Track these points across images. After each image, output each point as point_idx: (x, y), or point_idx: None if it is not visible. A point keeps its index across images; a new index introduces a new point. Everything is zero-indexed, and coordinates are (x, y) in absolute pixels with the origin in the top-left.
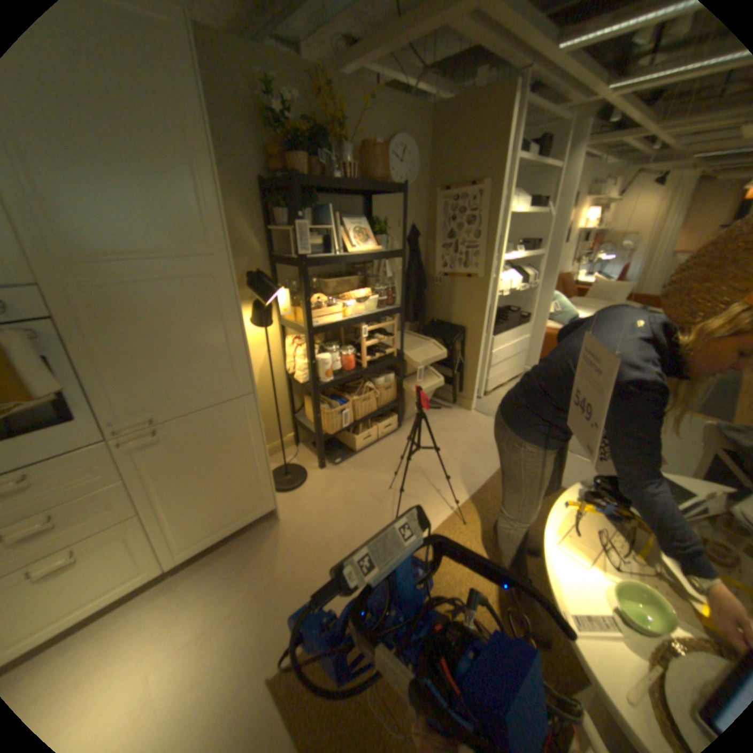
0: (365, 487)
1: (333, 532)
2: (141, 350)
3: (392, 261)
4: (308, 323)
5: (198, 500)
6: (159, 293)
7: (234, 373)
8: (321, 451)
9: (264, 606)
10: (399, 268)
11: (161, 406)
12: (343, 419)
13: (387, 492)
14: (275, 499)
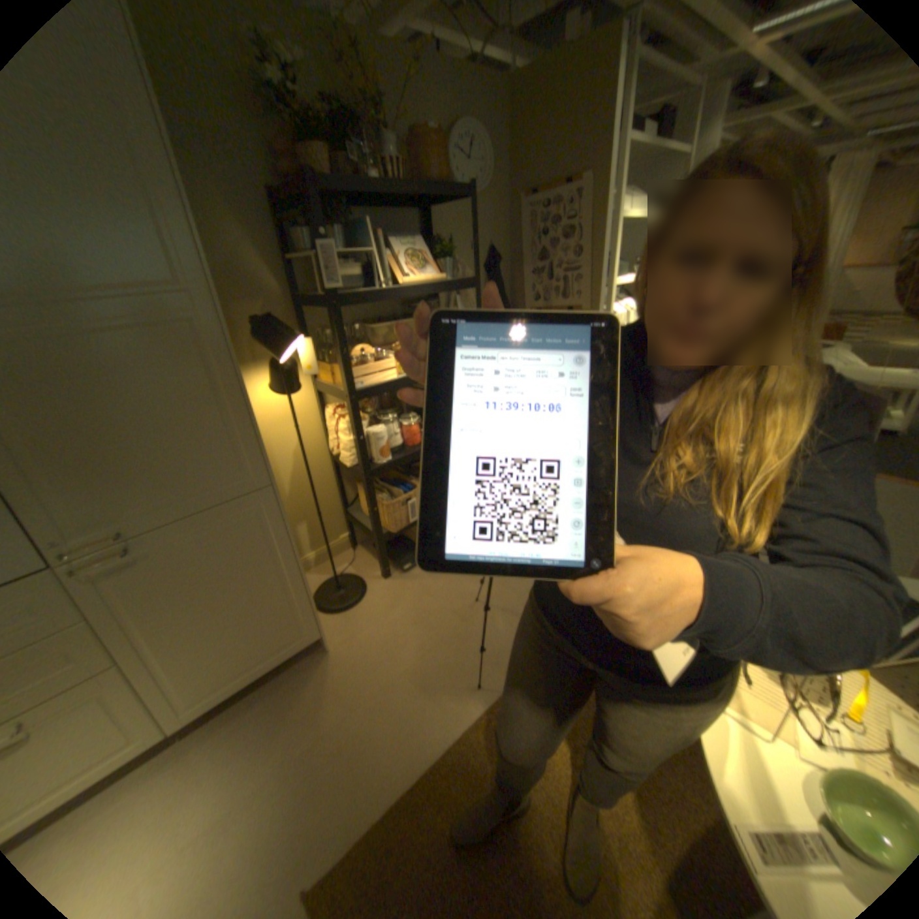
0: (444, 601)
1: (400, 666)
2: (88, 434)
3: (466, 295)
4: (349, 383)
5: (206, 636)
6: (107, 350)
7: (240, 459)
8: (383, 556)
9: (304, 778)
10: (476, 304)
11: (132, 512)
12: (410, 511)
13: (473, 606)
14: (319, 625)
